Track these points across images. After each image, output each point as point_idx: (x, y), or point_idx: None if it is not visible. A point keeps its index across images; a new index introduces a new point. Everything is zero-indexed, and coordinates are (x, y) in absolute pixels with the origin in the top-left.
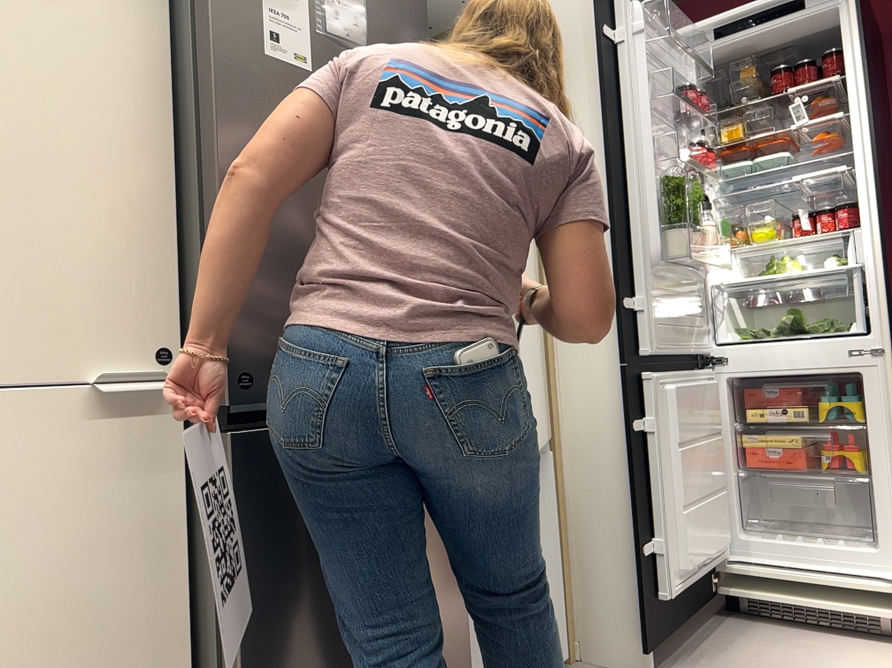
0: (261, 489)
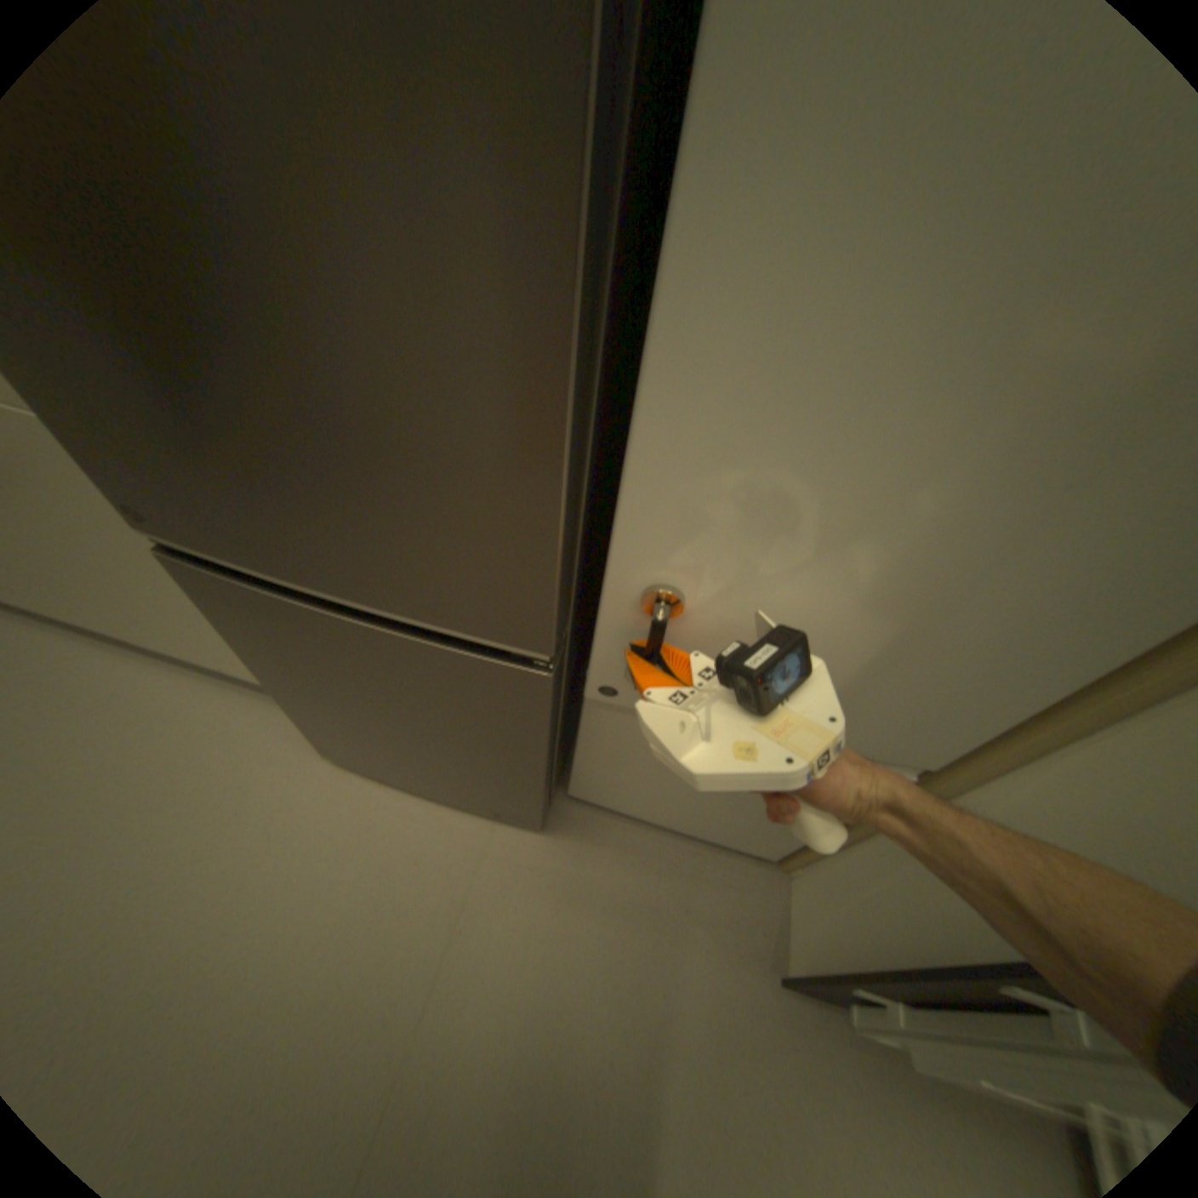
0: (220, 604)
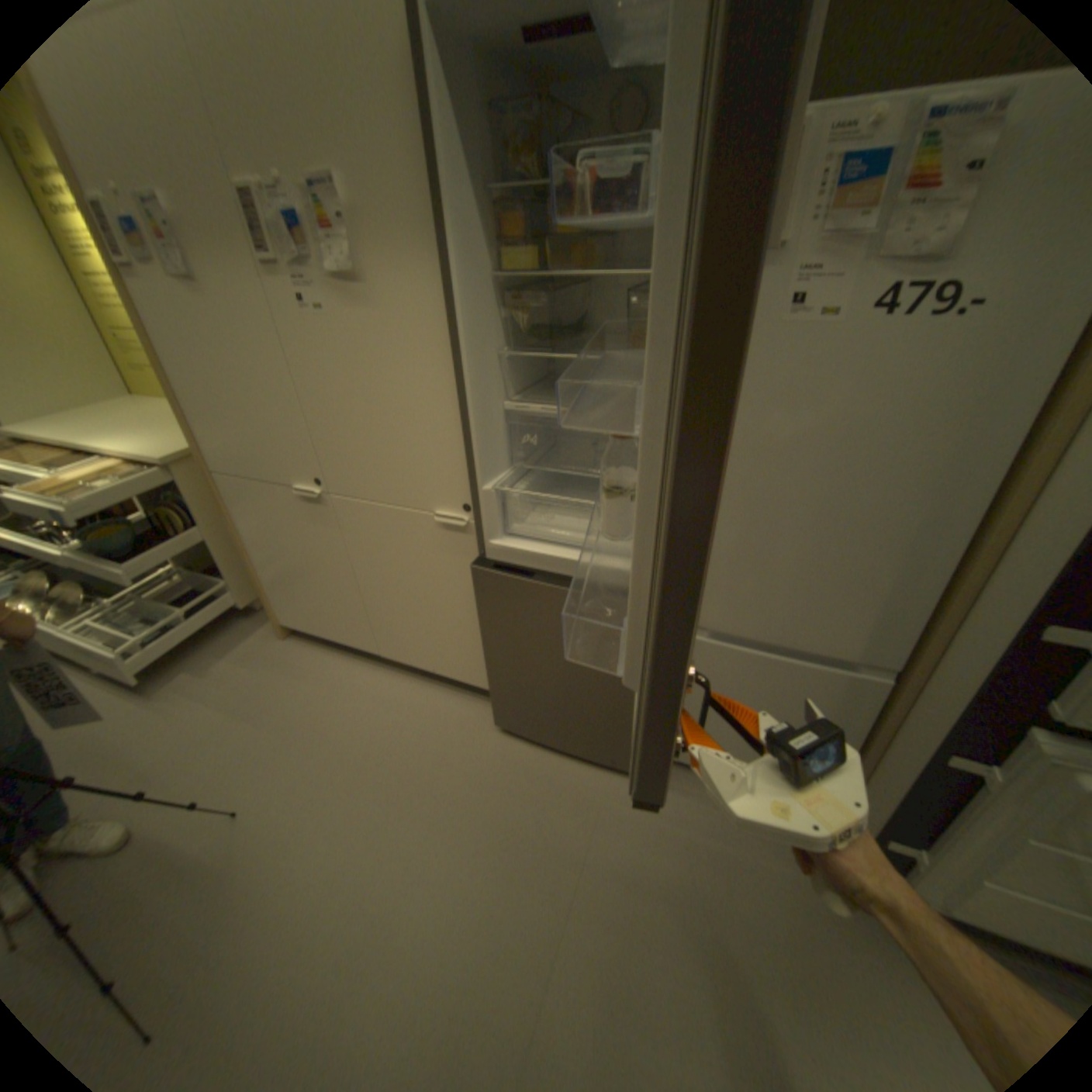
0: (491, 594)
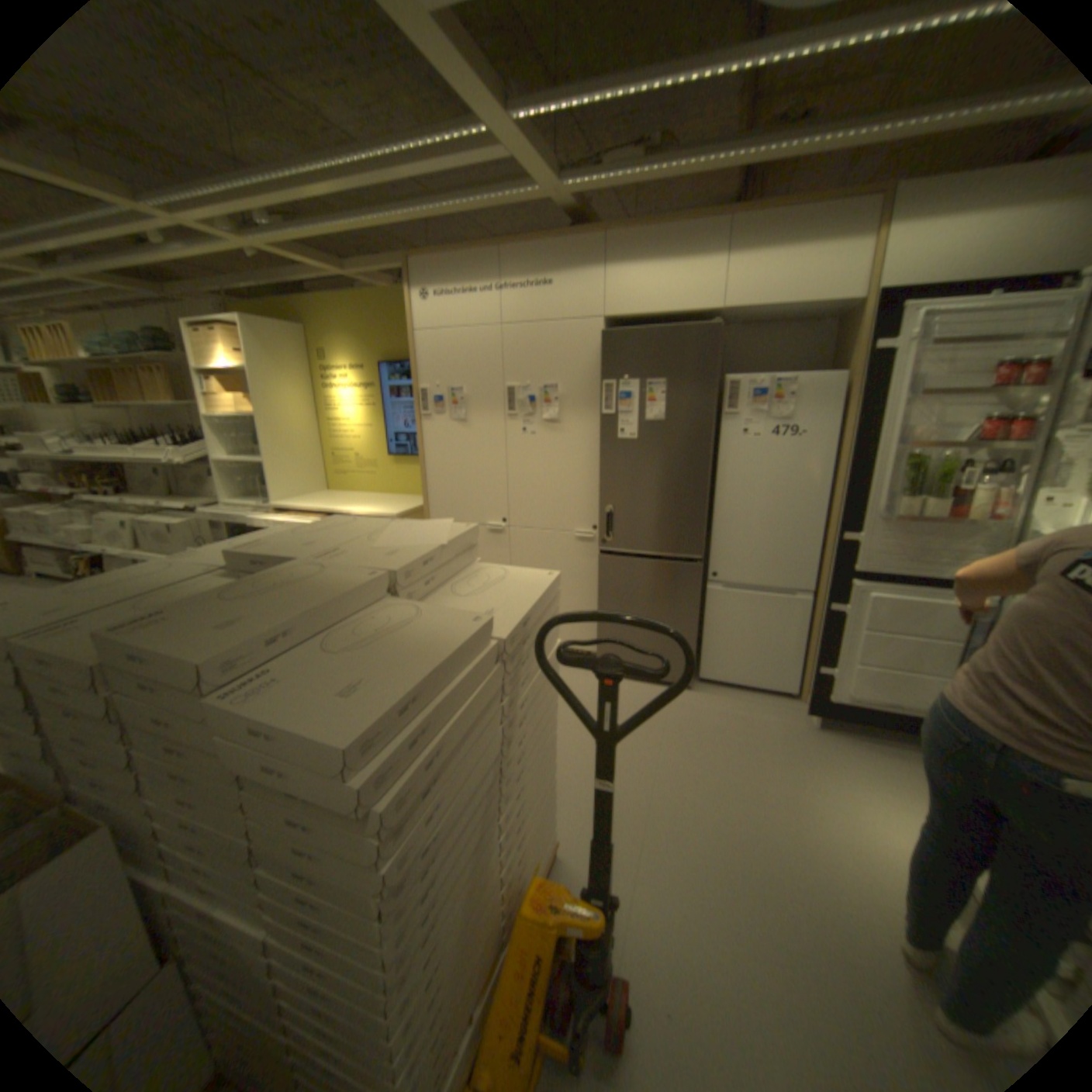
0: (607, 572)
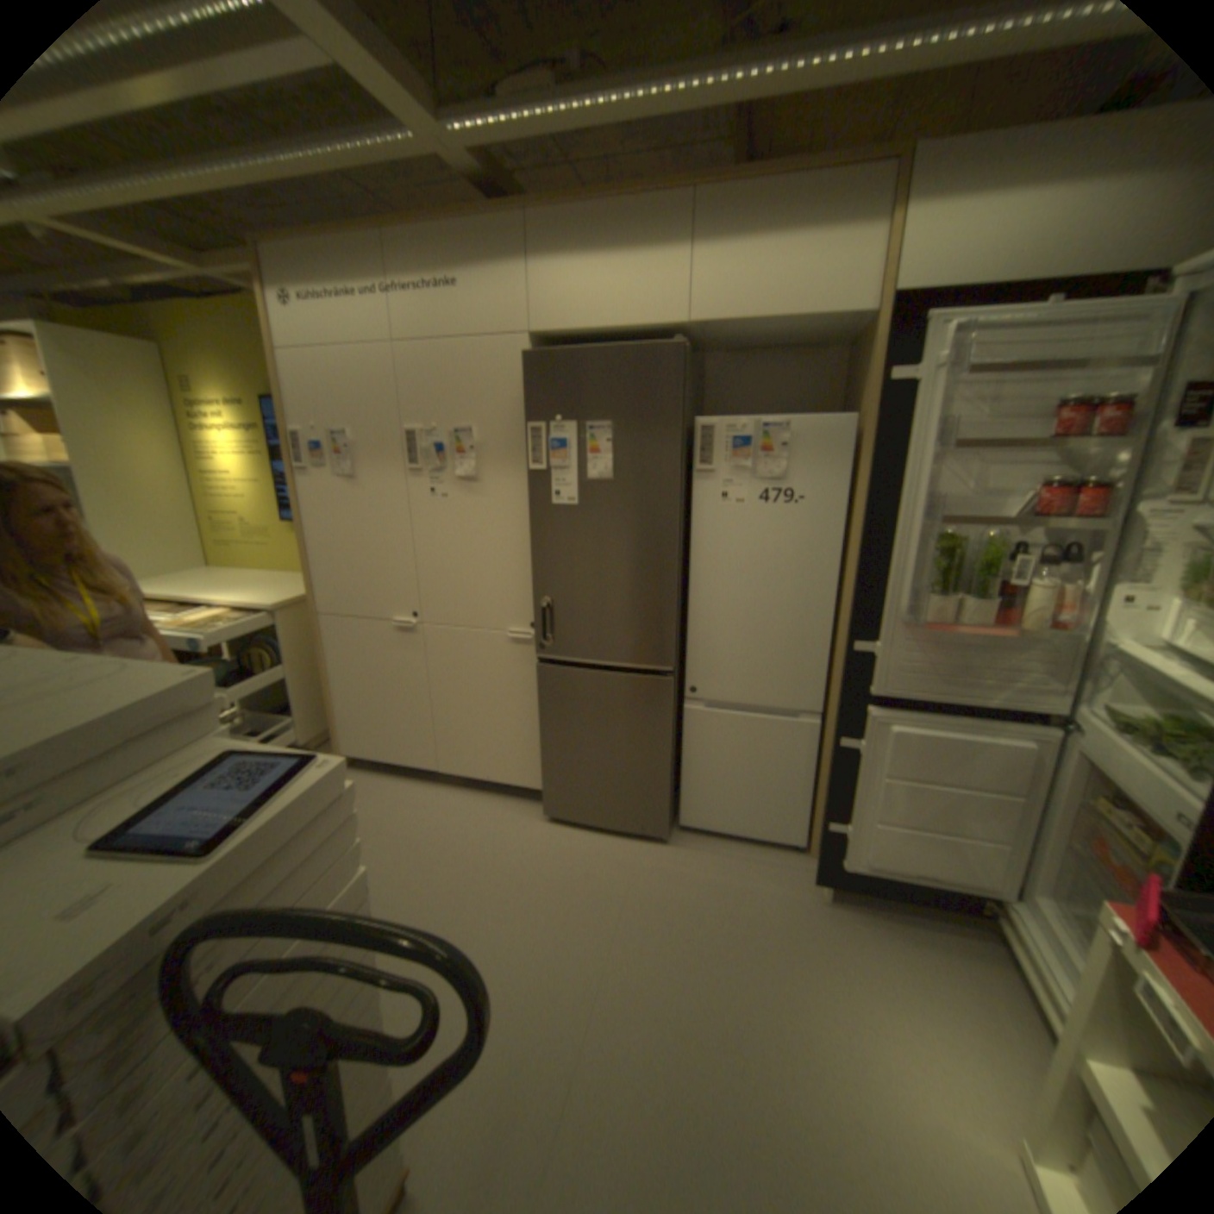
0: (549, 686)
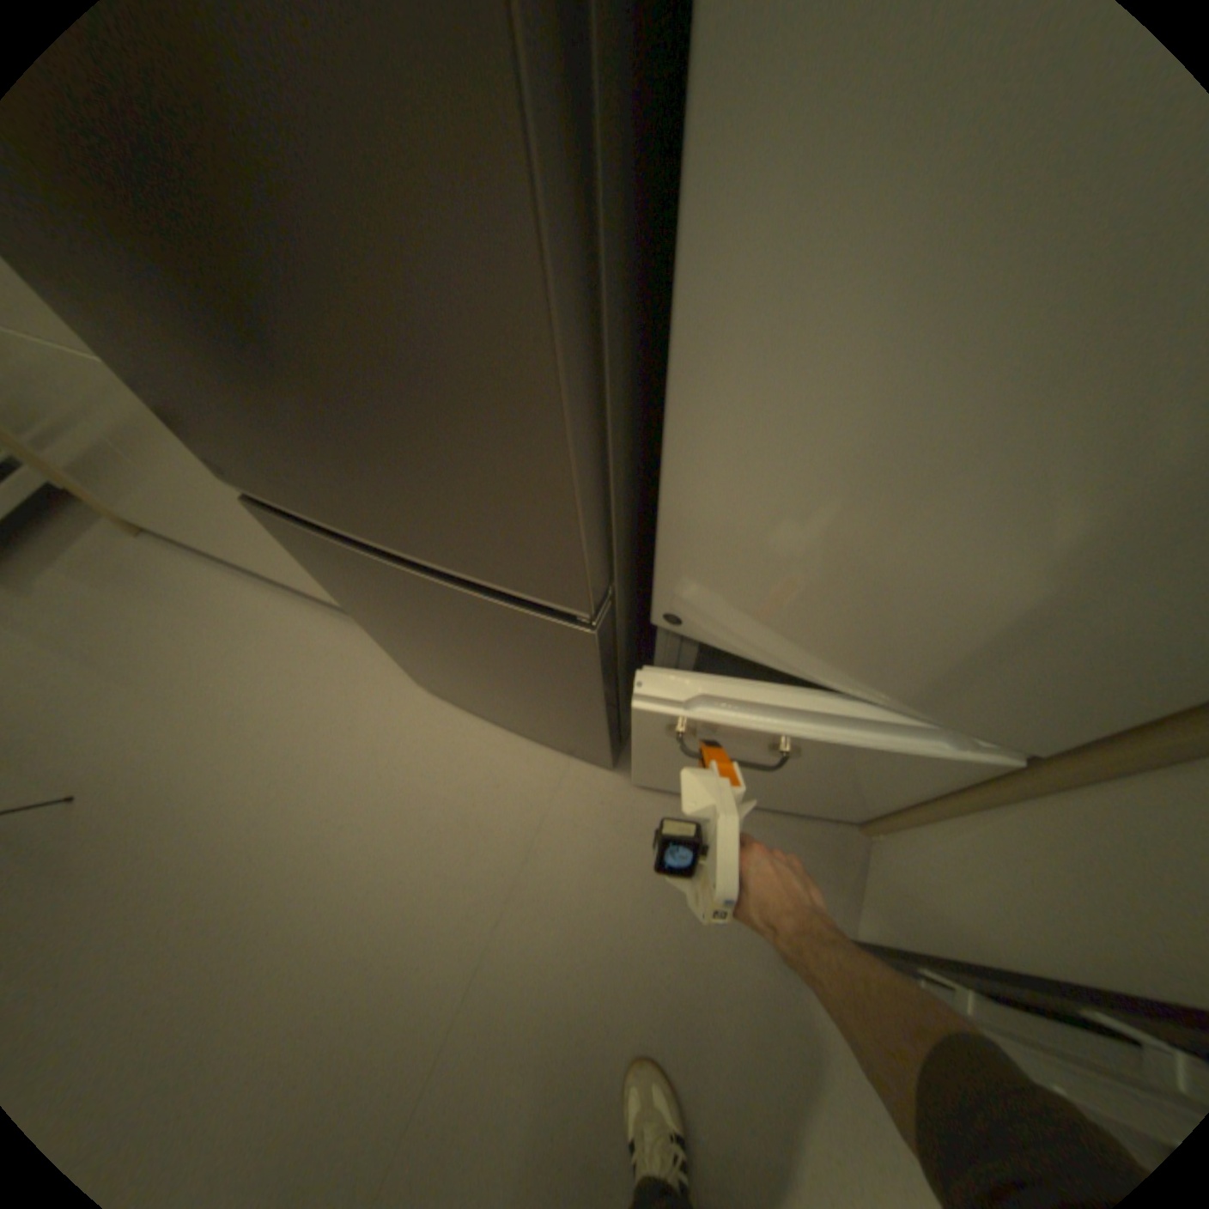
0: (301, 549)
